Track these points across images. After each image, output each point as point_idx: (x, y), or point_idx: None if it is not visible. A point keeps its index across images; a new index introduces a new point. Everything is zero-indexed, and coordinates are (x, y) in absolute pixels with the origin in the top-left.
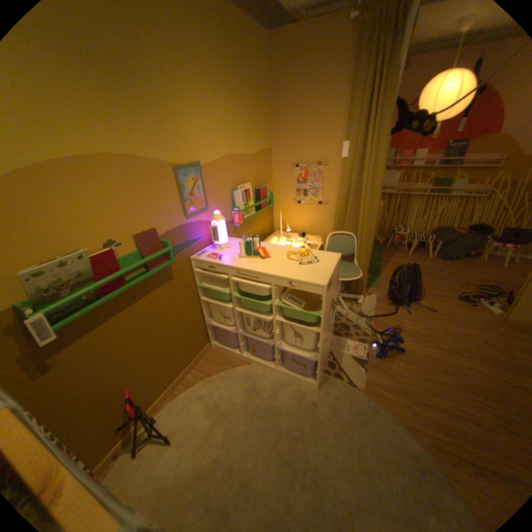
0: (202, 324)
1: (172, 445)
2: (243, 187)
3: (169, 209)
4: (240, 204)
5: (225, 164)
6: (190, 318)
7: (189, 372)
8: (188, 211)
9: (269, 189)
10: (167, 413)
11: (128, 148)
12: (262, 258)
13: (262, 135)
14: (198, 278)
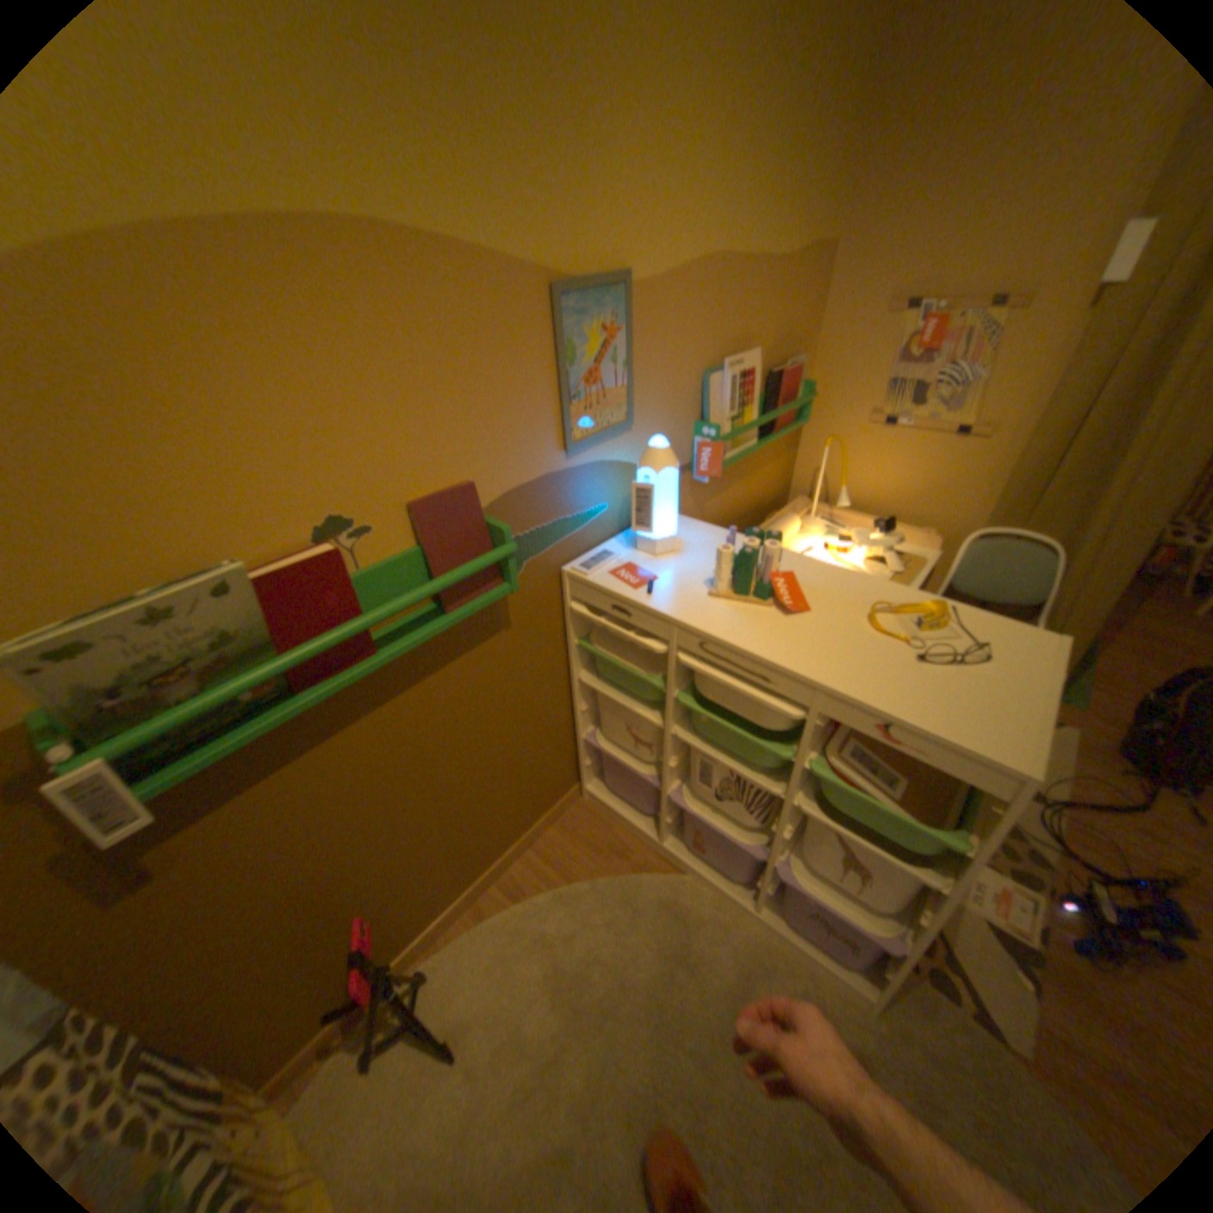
0: (567, 741)
1: (458, 1063)
2: (740, 363)
3: (521, 424)
4: (721, 417)
5: (703, 285)
6: (539, 728)
7: (521, 854)
8: (576, 432)
9: (804, 373)
10: (455, 961)
11: (414, 203)
12: (782, 610)
13: (823, 194)
14: (576, 625)
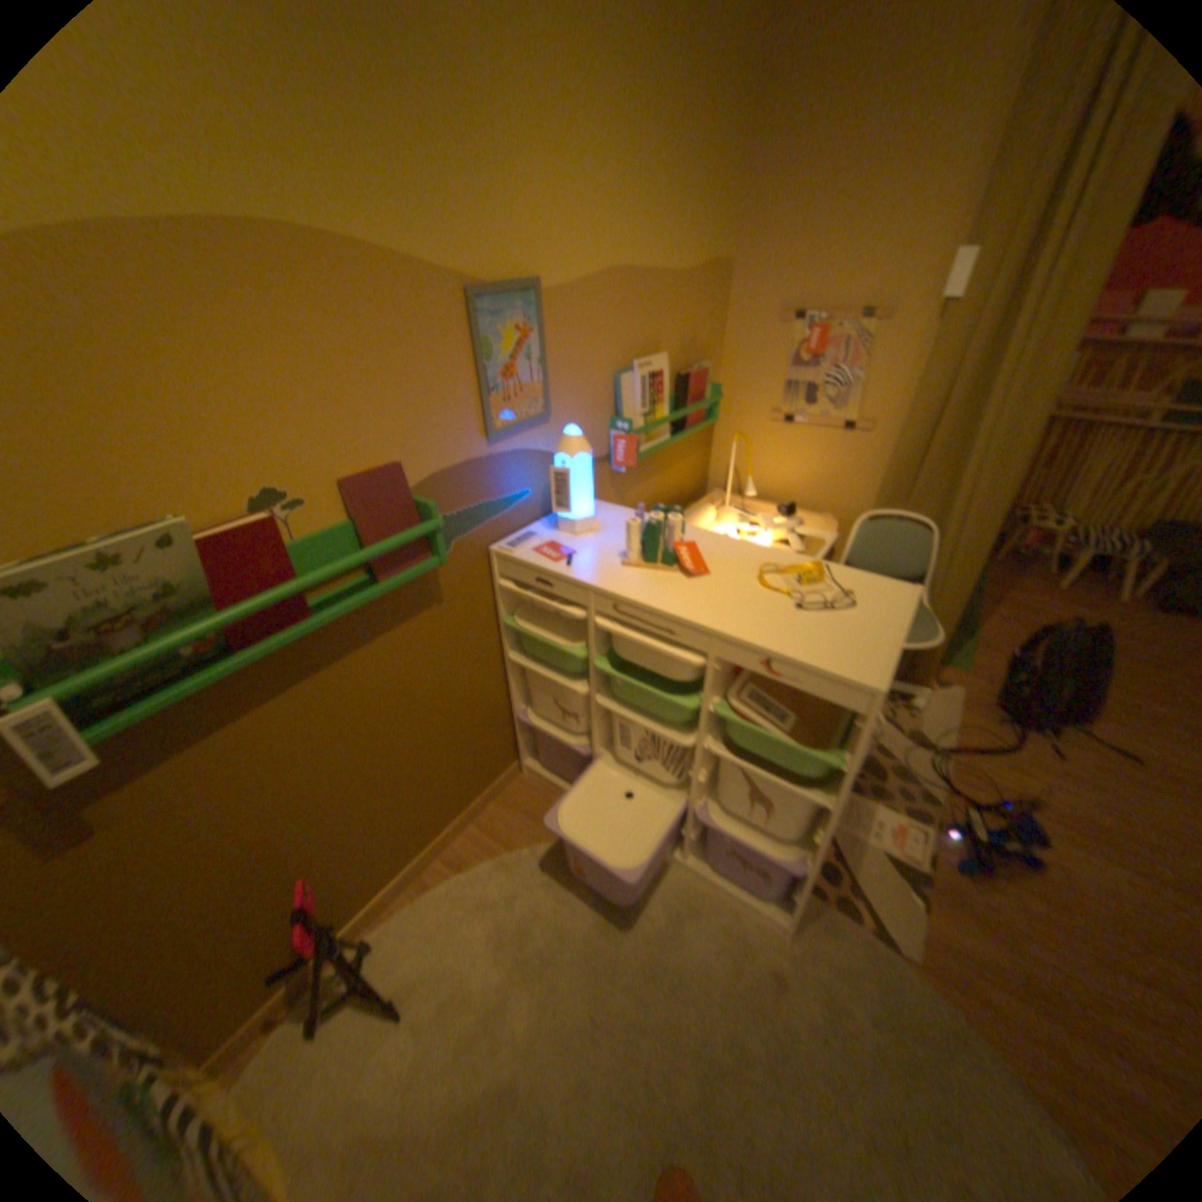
0: (504, 719)
1: (404, 1024)
2: (649, 366)
3: (444, 413)
4: (635, 414)
5: (609, 294)
6: (476, 704)
7: (463, 830)
8: (496, 422)
9: (712, 377)
10: (400, 932)
11: (336, 212)
12: (686, 575)
13: (716, 219)
14: (506, 603)
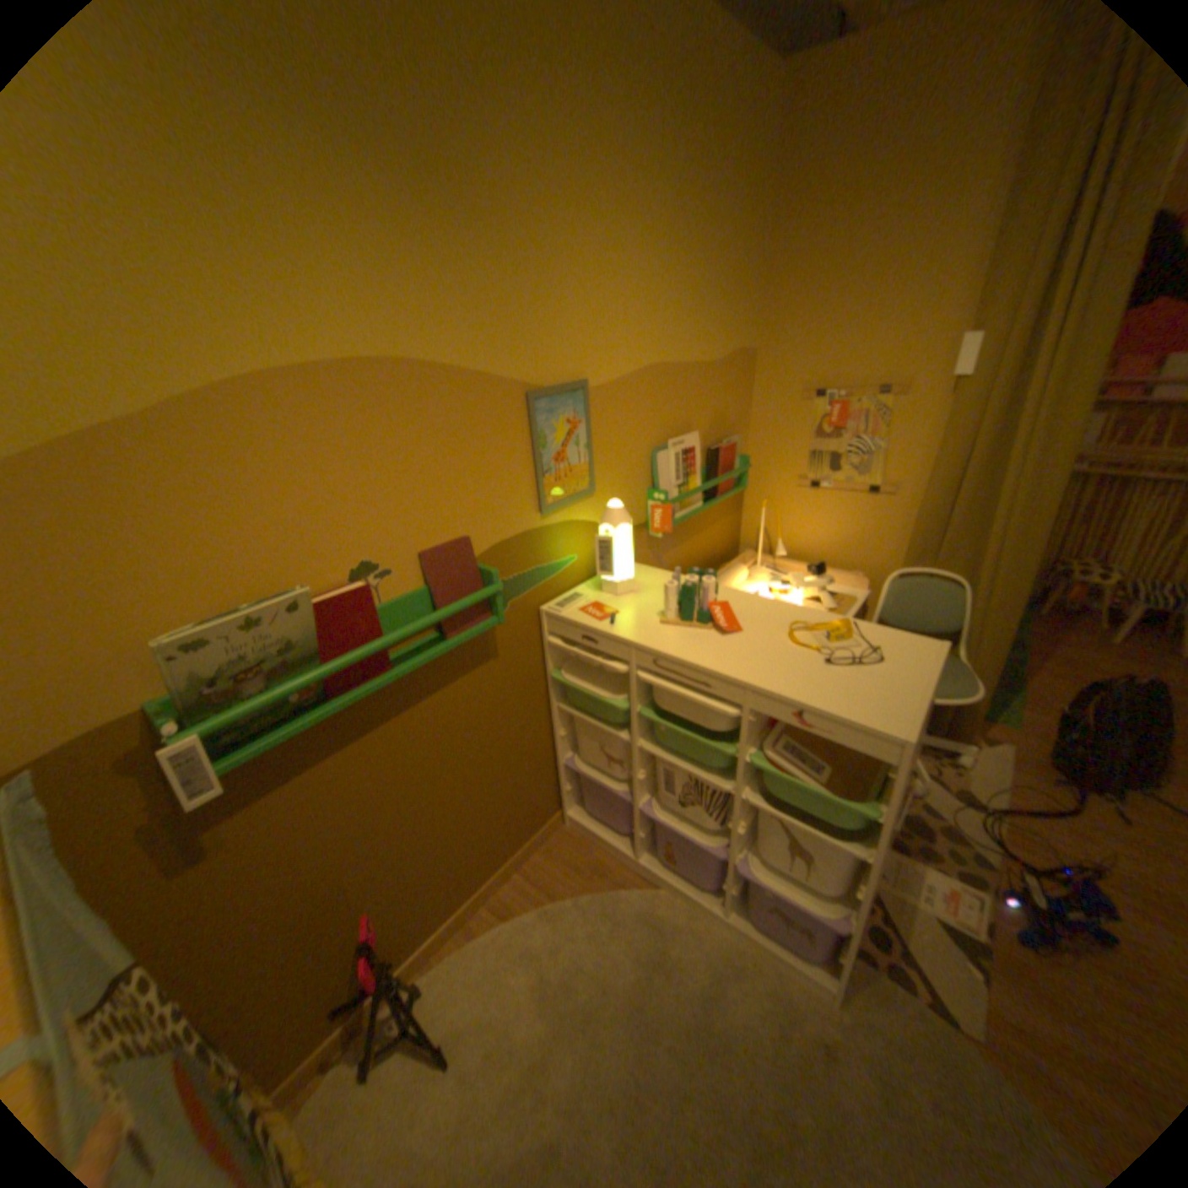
0: (549, 768)
1: (451, 1071)
2: (682, 443)
3: (505, 493)
4: (669, 485)
5: (646, 386)
6: (523, 753)
7: (508, 878)
8: (549, 498)
9: (740, 448)
10: (448, 977)
11: (430, 346)
12: (720, 632)
13: (739, 317)
14: (554, 658)
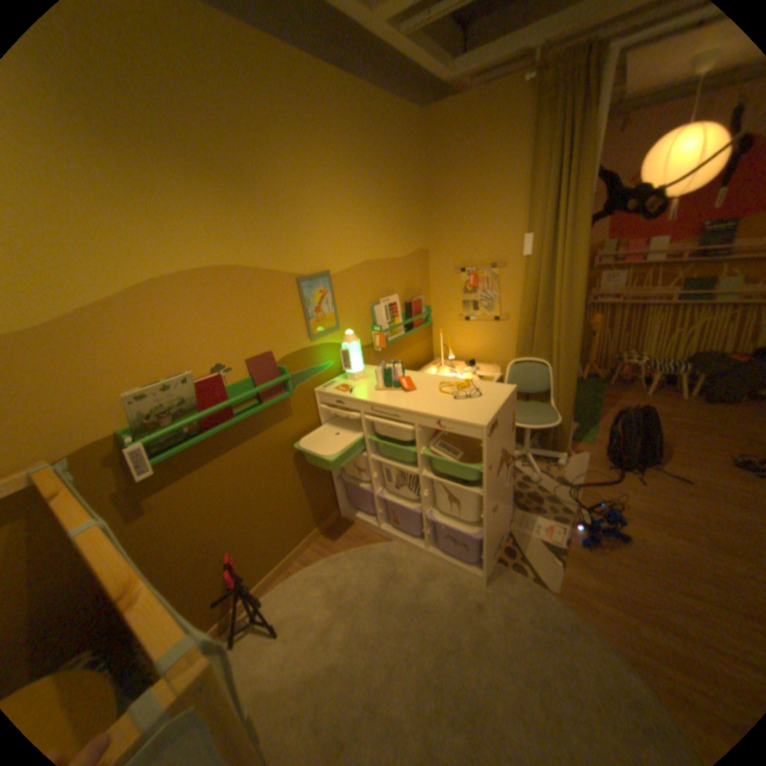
0: (328, 481)
1: (278, 639)
2: (388, 300)
3: (289, 329)
4: (383, 323)
5: (363, 272)
6: (312, 471)
7: (309, 545)
8: (313, 331)
9: (426, 302)
10: (276, 596)
11: (245, 259)
12: (404, 391)
13: (414, 233)
14: (324, 417)
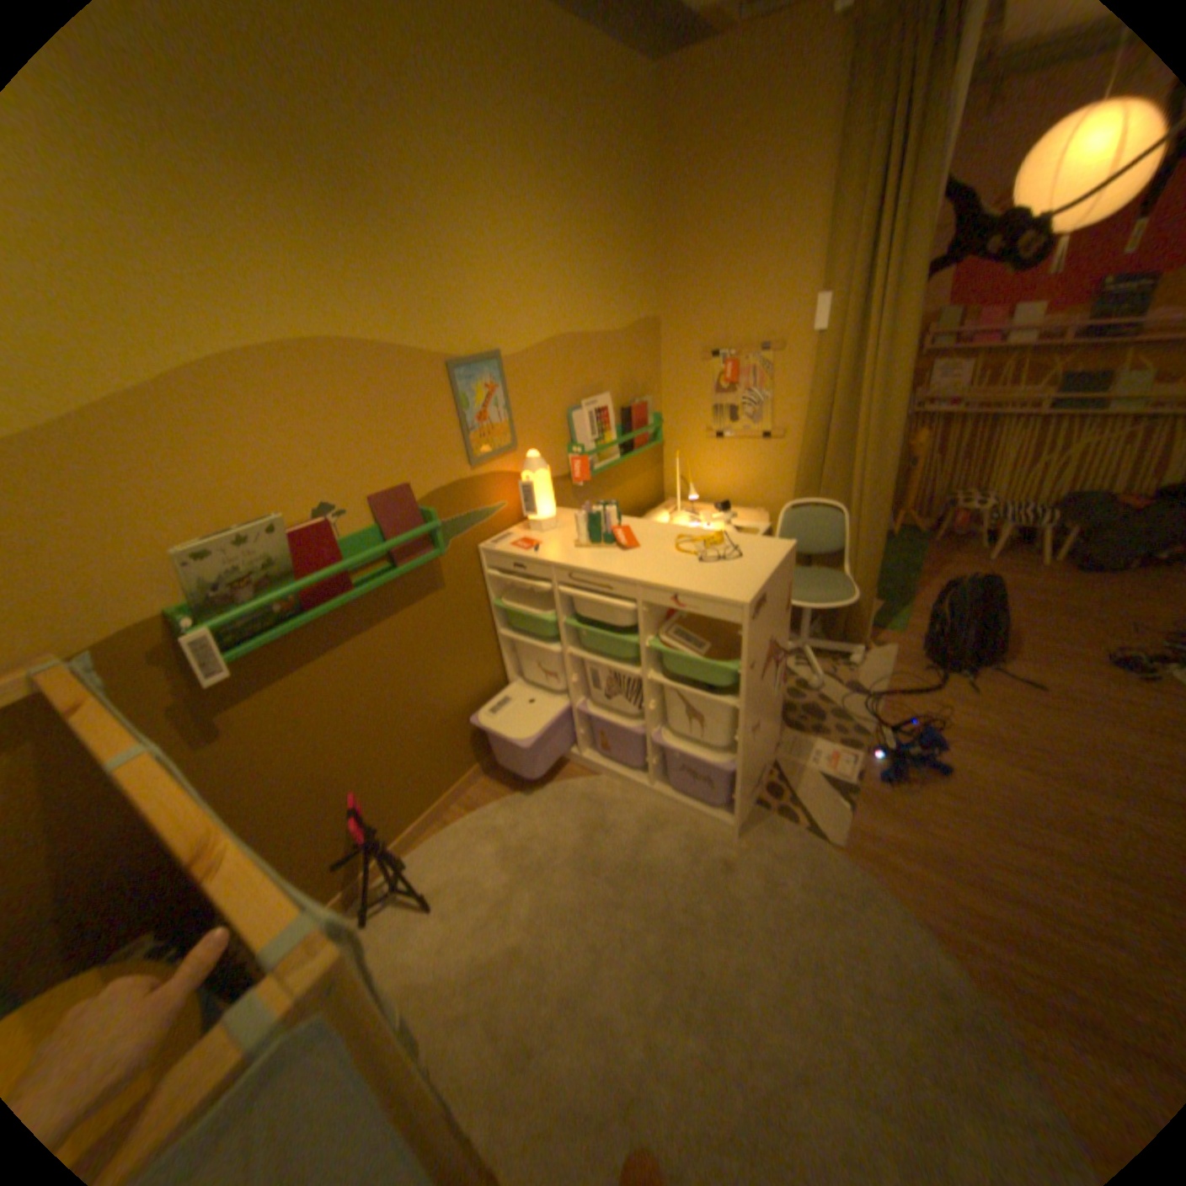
0: (502, 688)
1: (433, 914)
2: (594, 404)
3: (436, 448)
4: (586, 441)
5: (554, 355)
6: (476, 673)
7: (474, 782)
8: (475, 453)
9: (654, 408)
10: (427, 854)
11: (360, 328)
12: (621, 549)
13: (638, 291)
14: (494, 590)
